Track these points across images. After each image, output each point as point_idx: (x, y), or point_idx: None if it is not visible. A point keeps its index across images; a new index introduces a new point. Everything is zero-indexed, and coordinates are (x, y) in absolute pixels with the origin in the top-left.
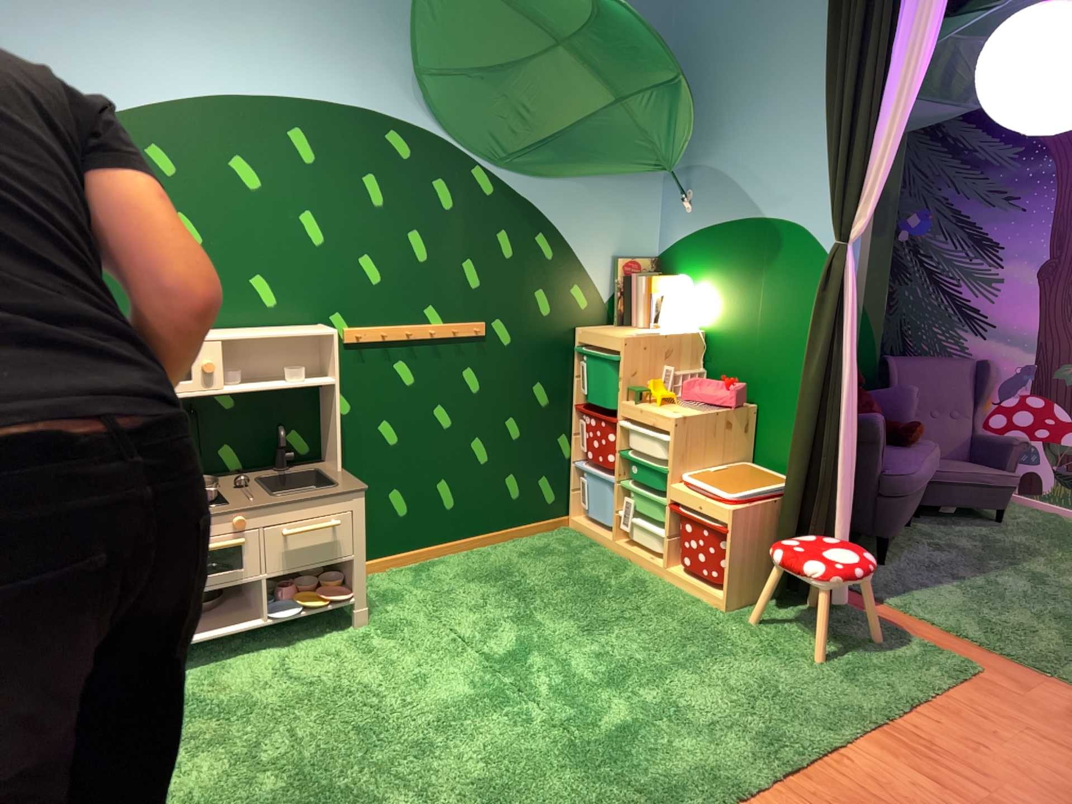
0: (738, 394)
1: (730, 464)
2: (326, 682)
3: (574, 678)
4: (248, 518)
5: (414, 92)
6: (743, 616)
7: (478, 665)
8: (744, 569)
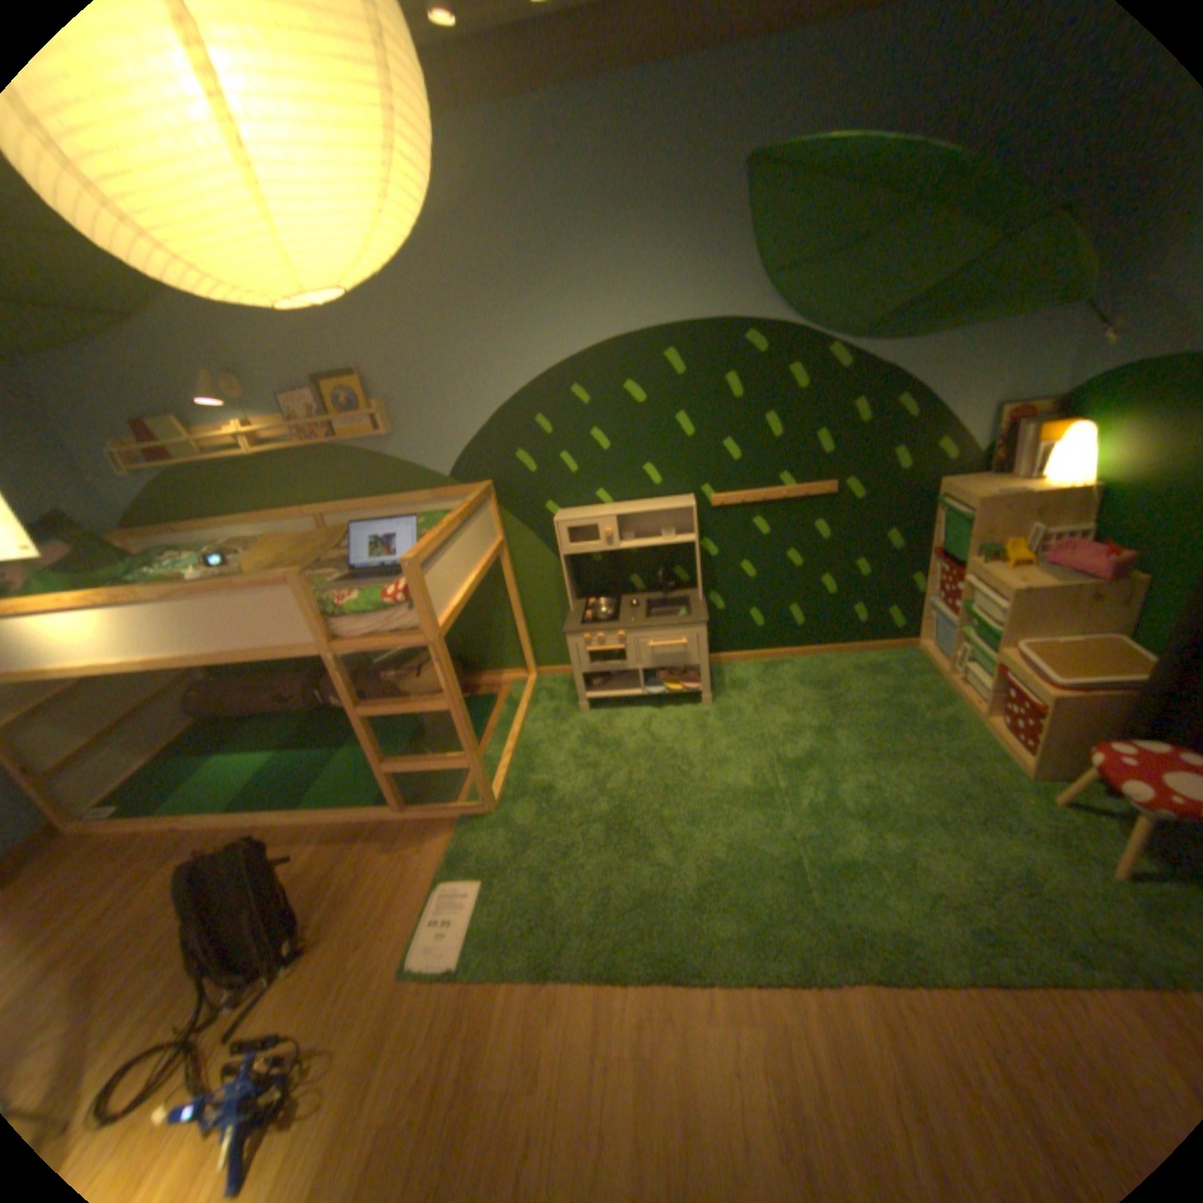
0: (1115, 569)
1: (1092, 637)
2: (666, 744)
3: (835, 802)
4: (625, 634)
5: (769, 291)
6: (1052, 792)
7: (767, 763)
8: (1065, 752)
